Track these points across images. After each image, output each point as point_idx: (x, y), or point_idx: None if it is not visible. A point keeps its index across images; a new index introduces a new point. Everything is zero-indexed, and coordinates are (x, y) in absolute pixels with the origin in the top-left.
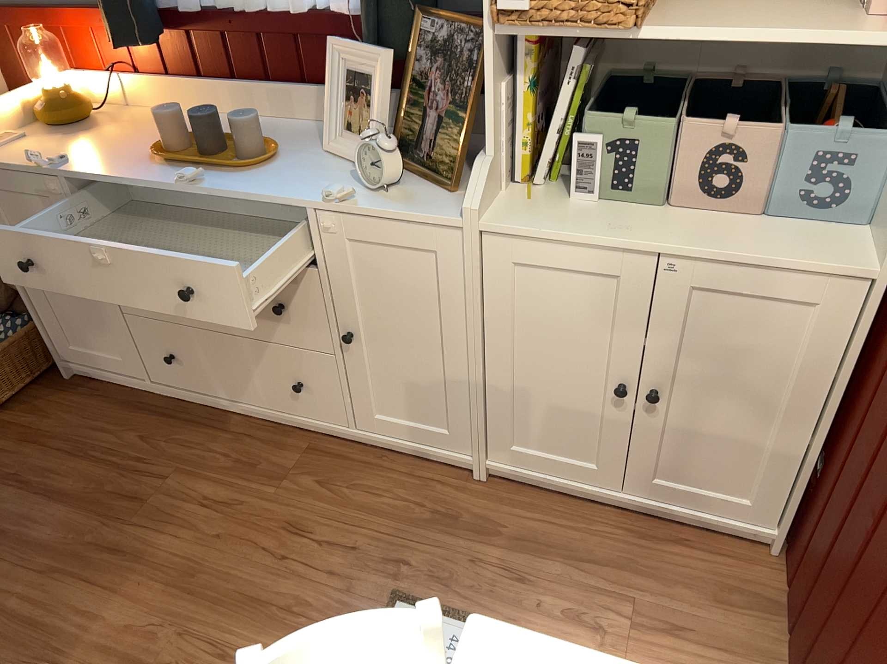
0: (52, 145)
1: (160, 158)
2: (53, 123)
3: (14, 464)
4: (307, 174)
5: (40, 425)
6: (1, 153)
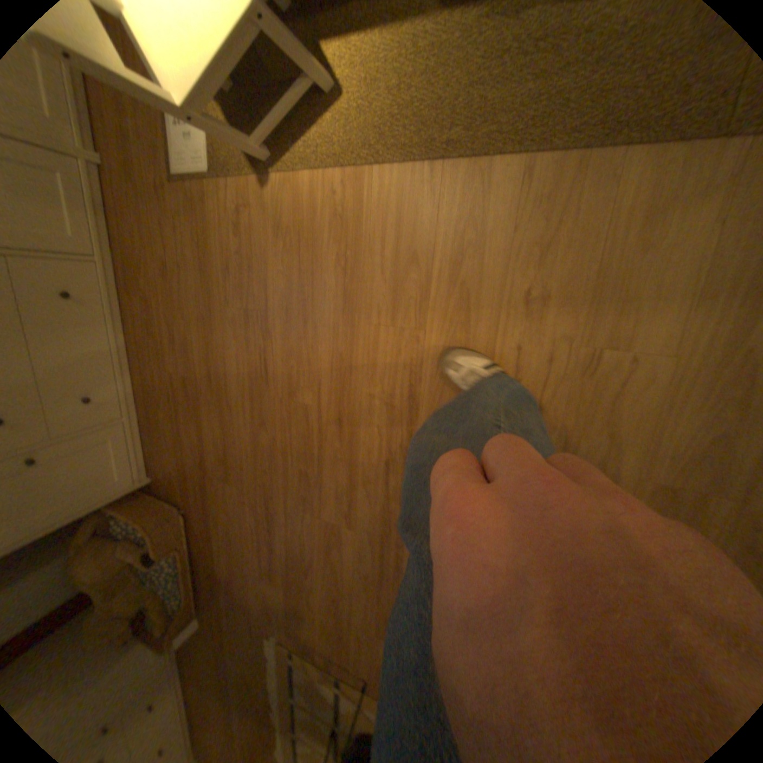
0: None
1: None
2: None
3: (194, 478)
4: None
5: (172, 480)
6: None
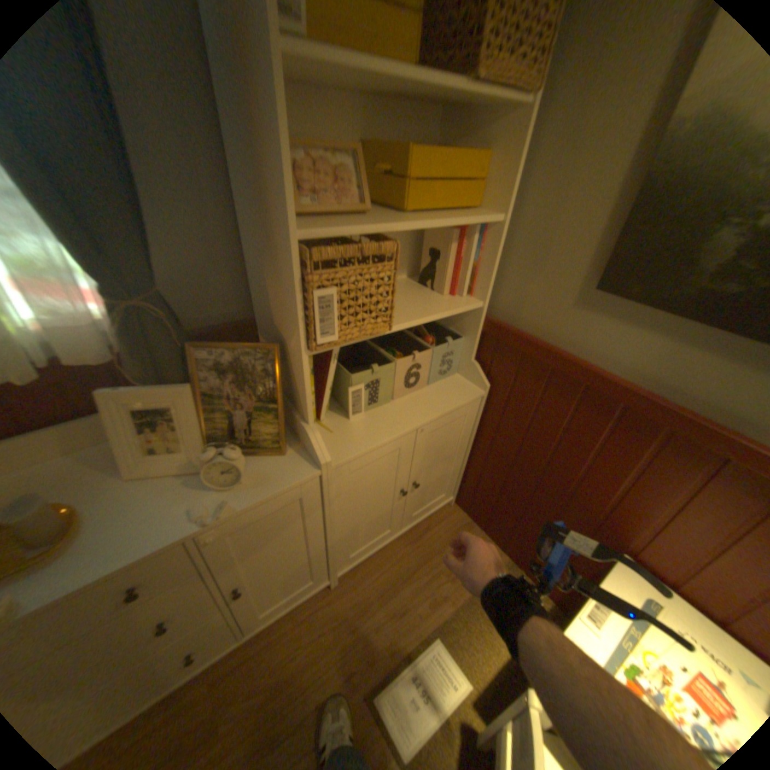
0: None
1: None
2: None
3: None
4: (133, 510)
5: None
6: None
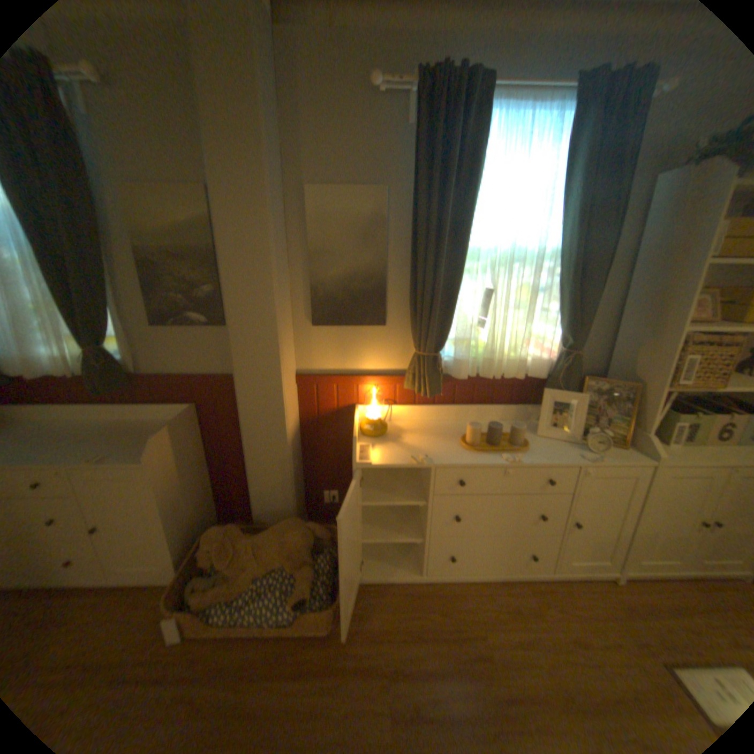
0: (385, 446)
1: (475, 449)
2: (374, 434)
3: (382, 670)
4: (549, 447)
5: (368, 632)
6: (371, 456)
